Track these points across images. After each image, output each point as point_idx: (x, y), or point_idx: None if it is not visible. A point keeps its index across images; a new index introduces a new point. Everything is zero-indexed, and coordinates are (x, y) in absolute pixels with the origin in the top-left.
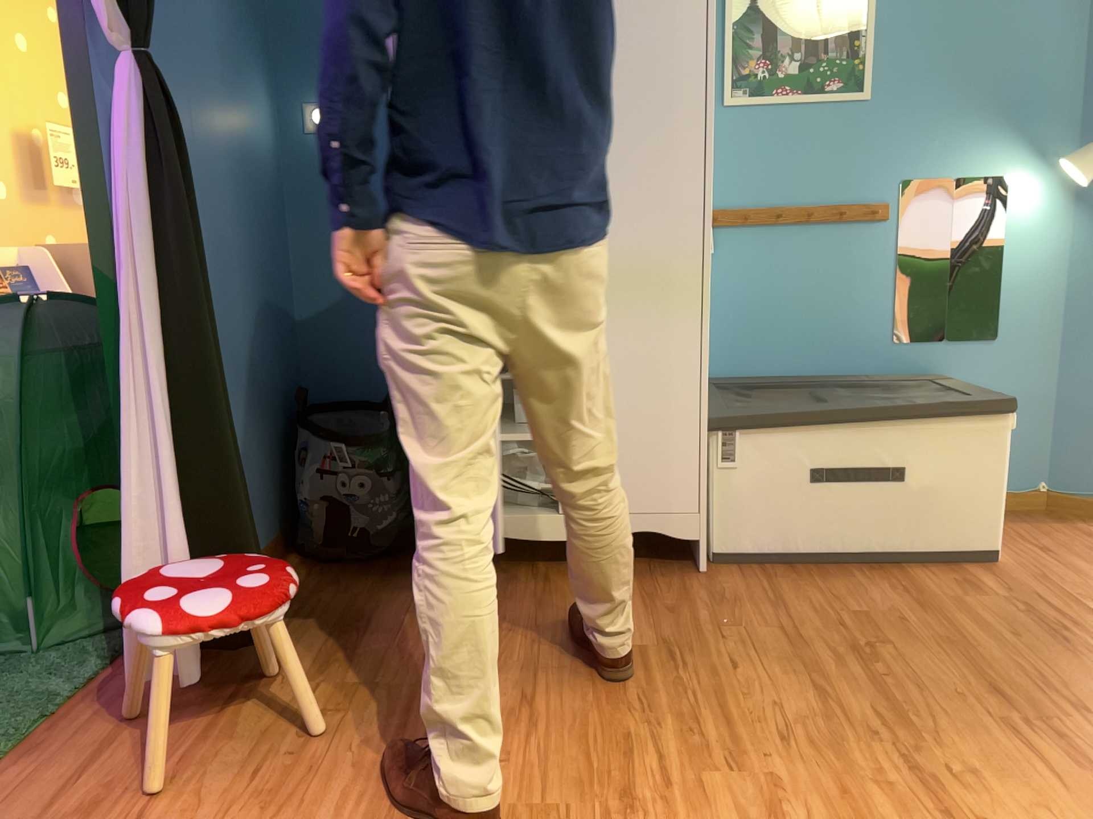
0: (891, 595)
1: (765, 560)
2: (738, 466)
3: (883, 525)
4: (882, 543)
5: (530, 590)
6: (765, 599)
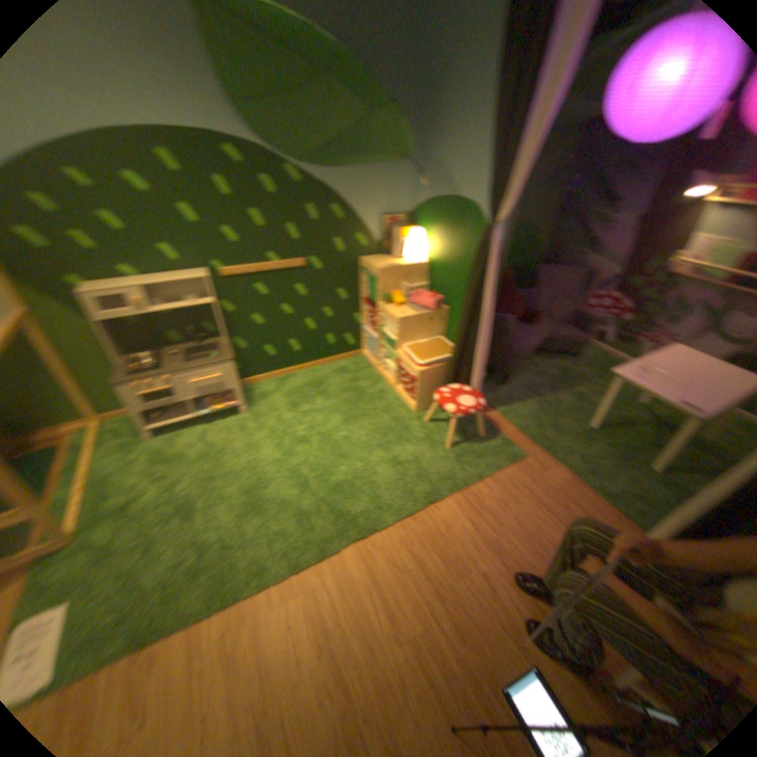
0: None
1: None
2: None
3: None
4: None
5: None
6: None
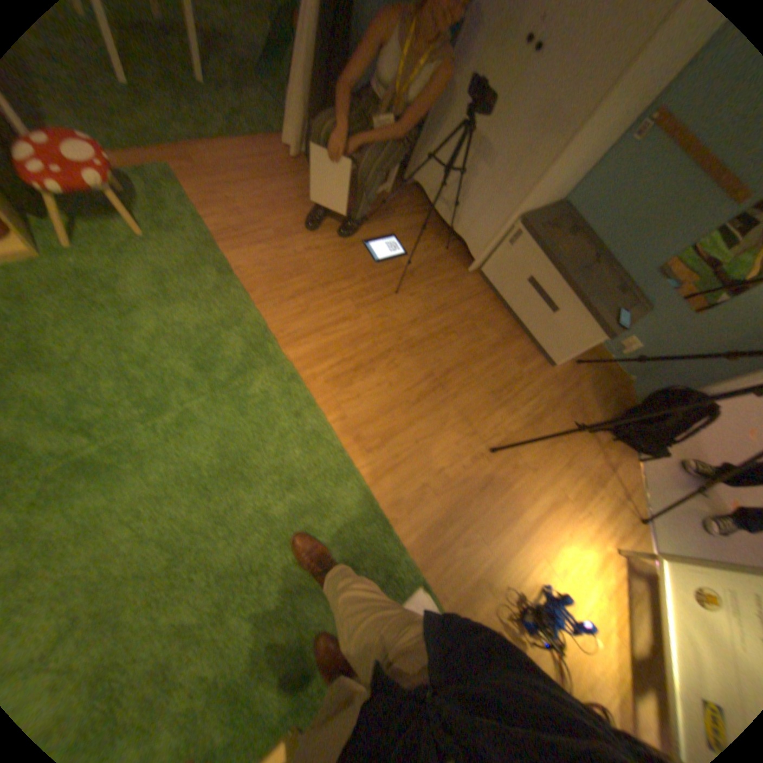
0: (496, 336)
1: (490, 290)
2: (508, 251)
3: (531, 320)
4: (526, 324)
5: (416, 225)
6: (463, 297)
